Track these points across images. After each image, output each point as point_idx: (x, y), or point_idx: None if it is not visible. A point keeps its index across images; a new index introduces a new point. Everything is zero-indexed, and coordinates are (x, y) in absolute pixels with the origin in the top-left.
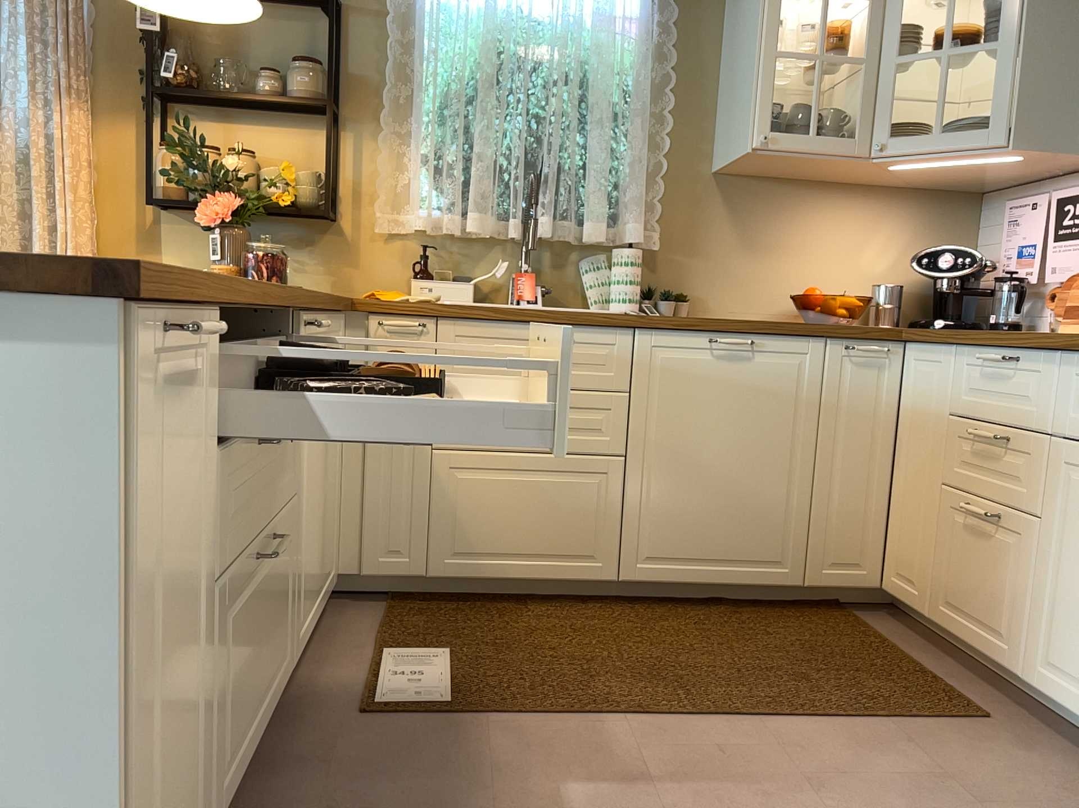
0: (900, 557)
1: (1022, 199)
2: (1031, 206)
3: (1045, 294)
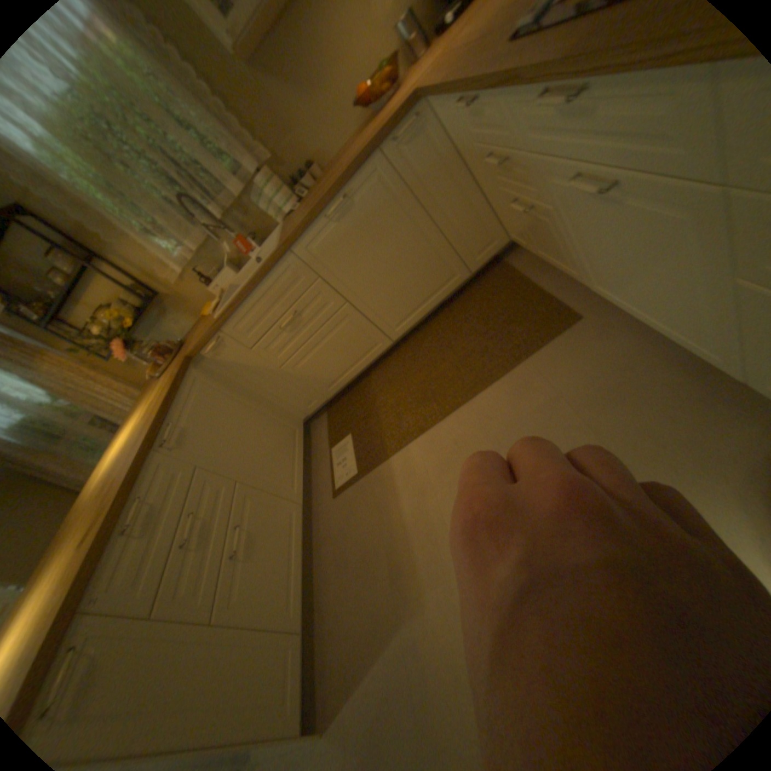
0: (507, 225)
1: None
2: None
3: None
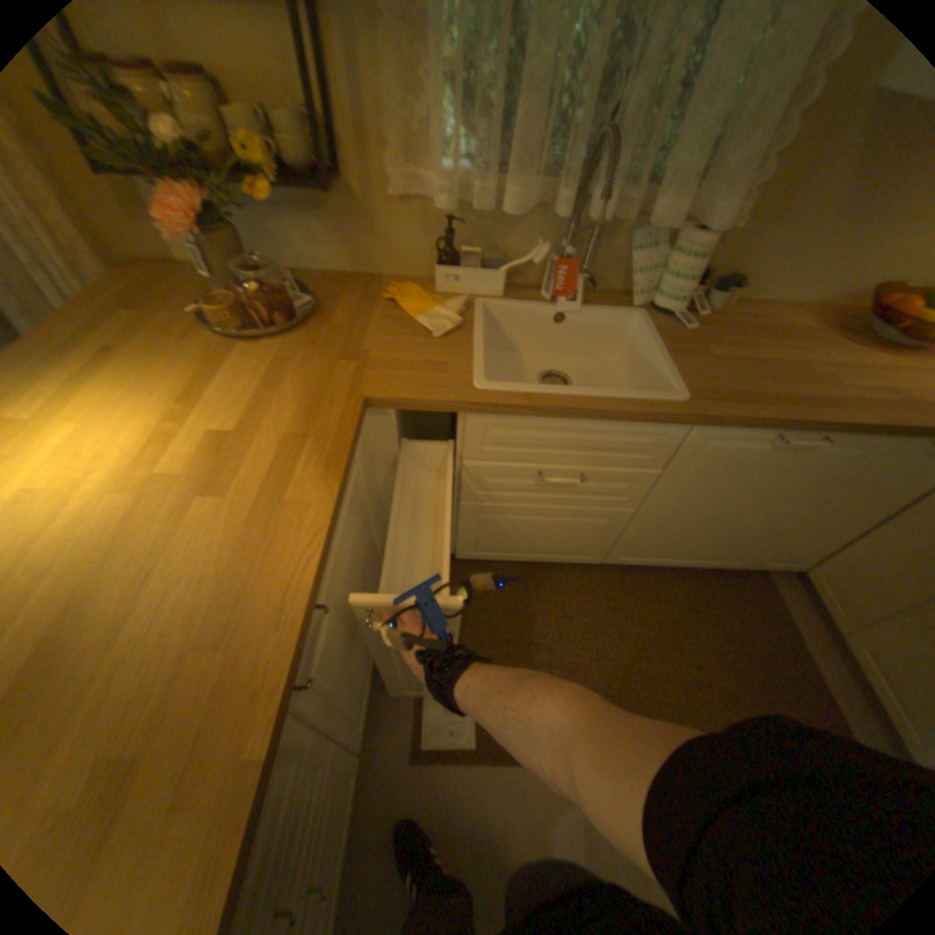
0: (840, 577)
1: None
2: None
3: None
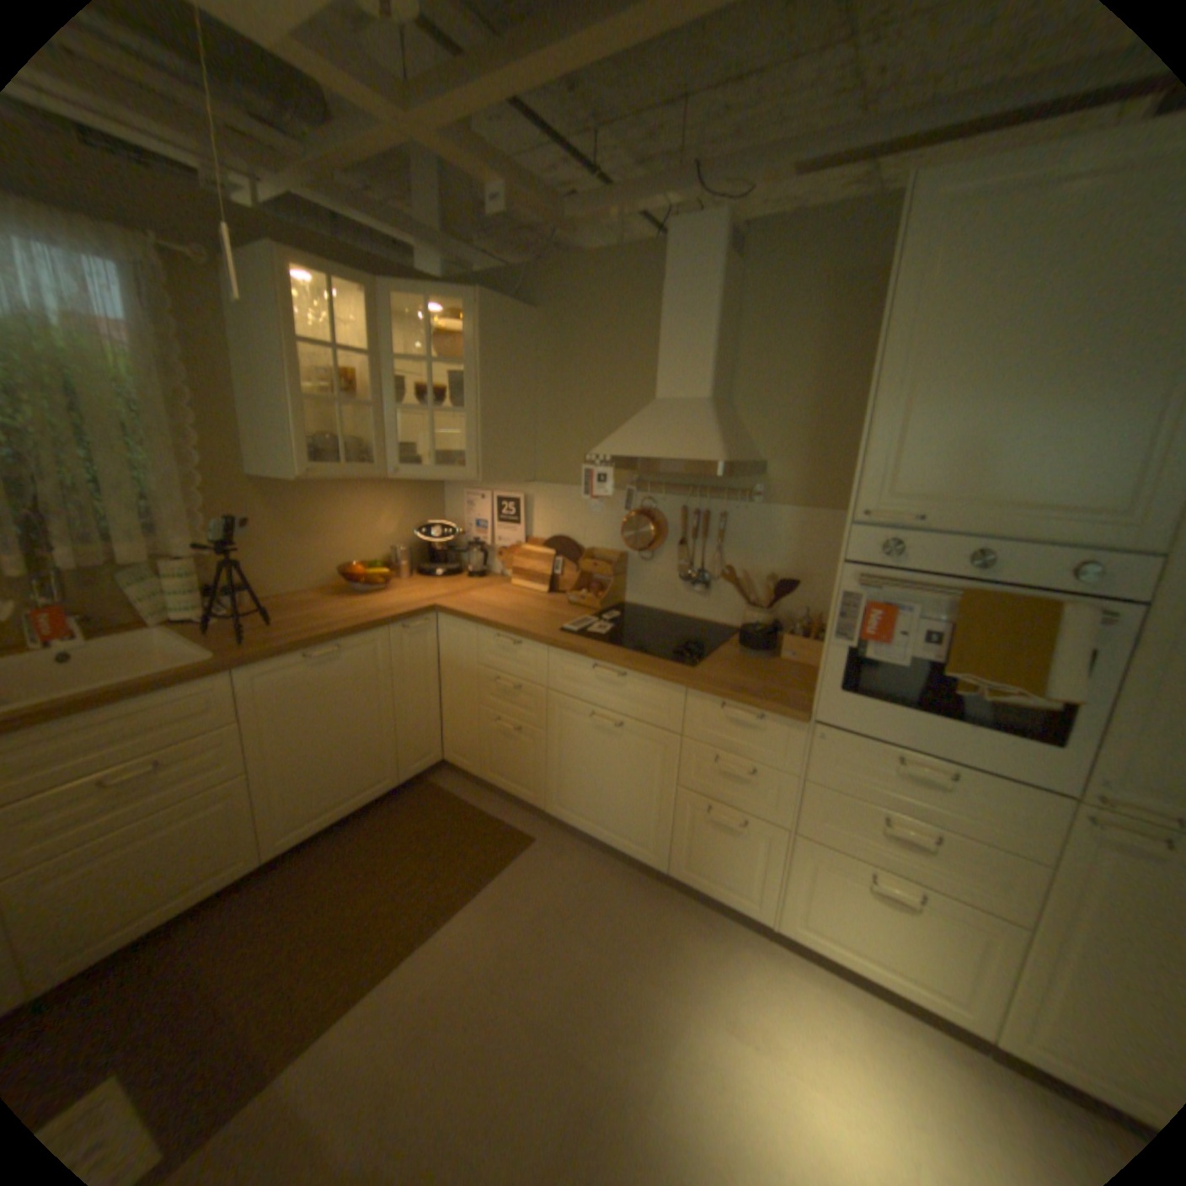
0: (452, 743)
1: (472, 491)
2: (479, 497)
3: (492, 549)
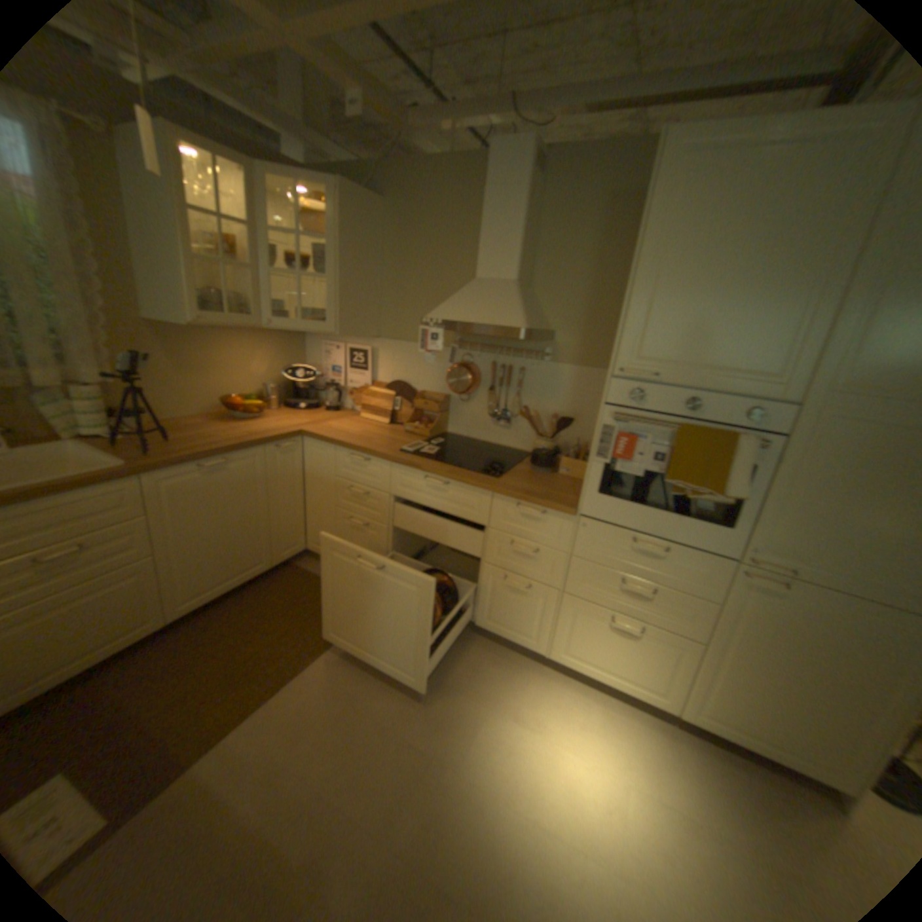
0: (313, 536)
1: (329, 342)
2: (334, 348)
3: (344, 390)
